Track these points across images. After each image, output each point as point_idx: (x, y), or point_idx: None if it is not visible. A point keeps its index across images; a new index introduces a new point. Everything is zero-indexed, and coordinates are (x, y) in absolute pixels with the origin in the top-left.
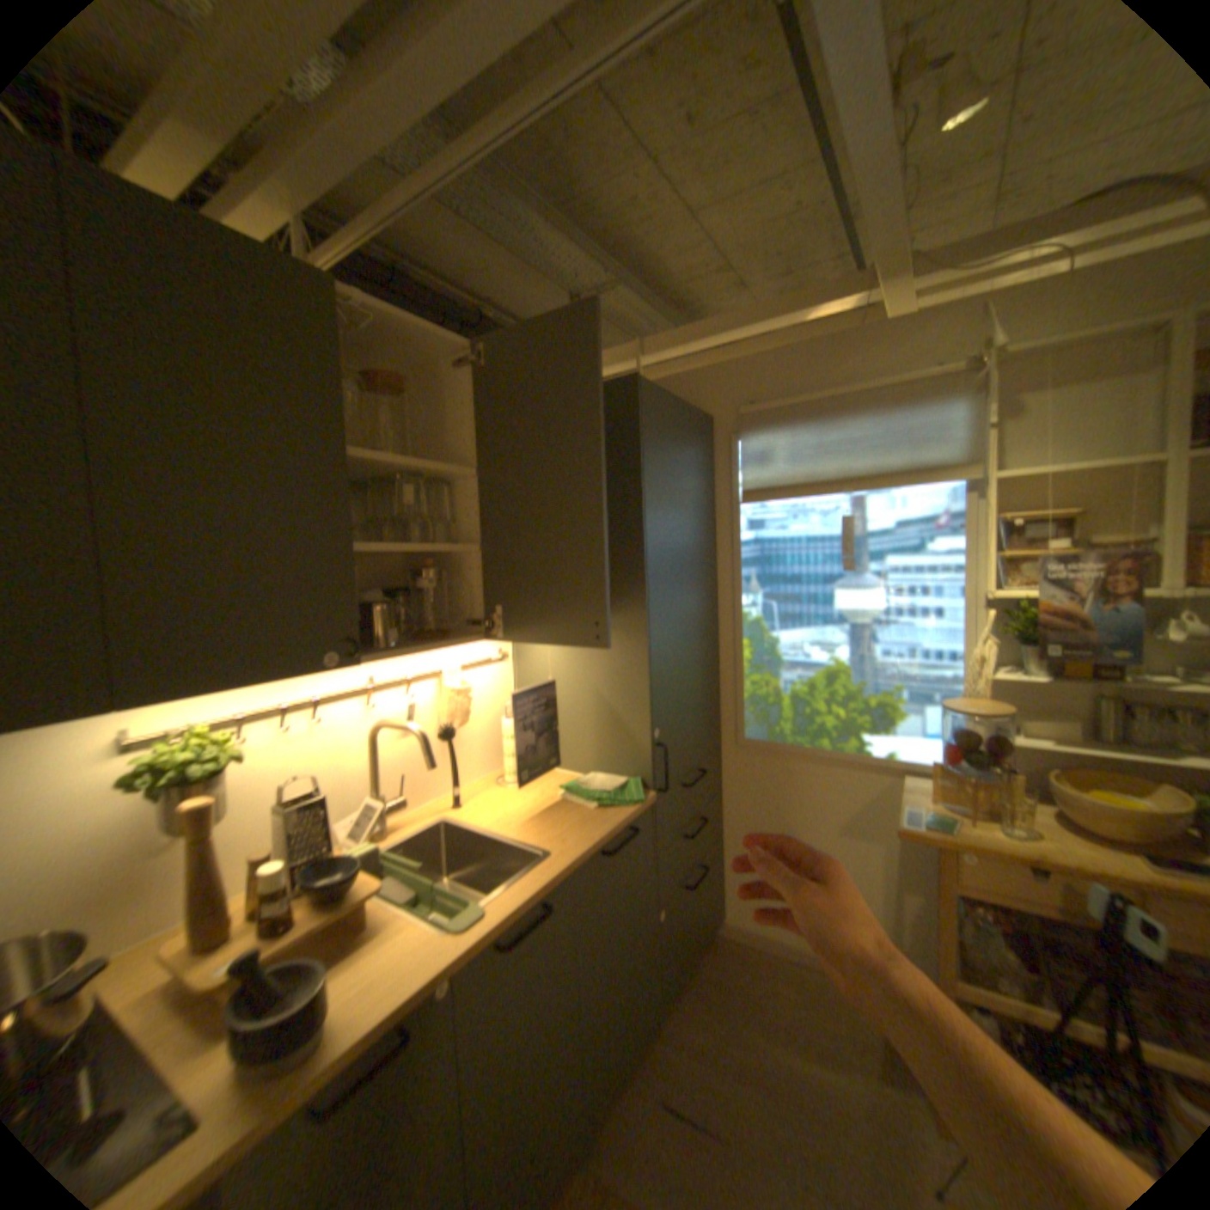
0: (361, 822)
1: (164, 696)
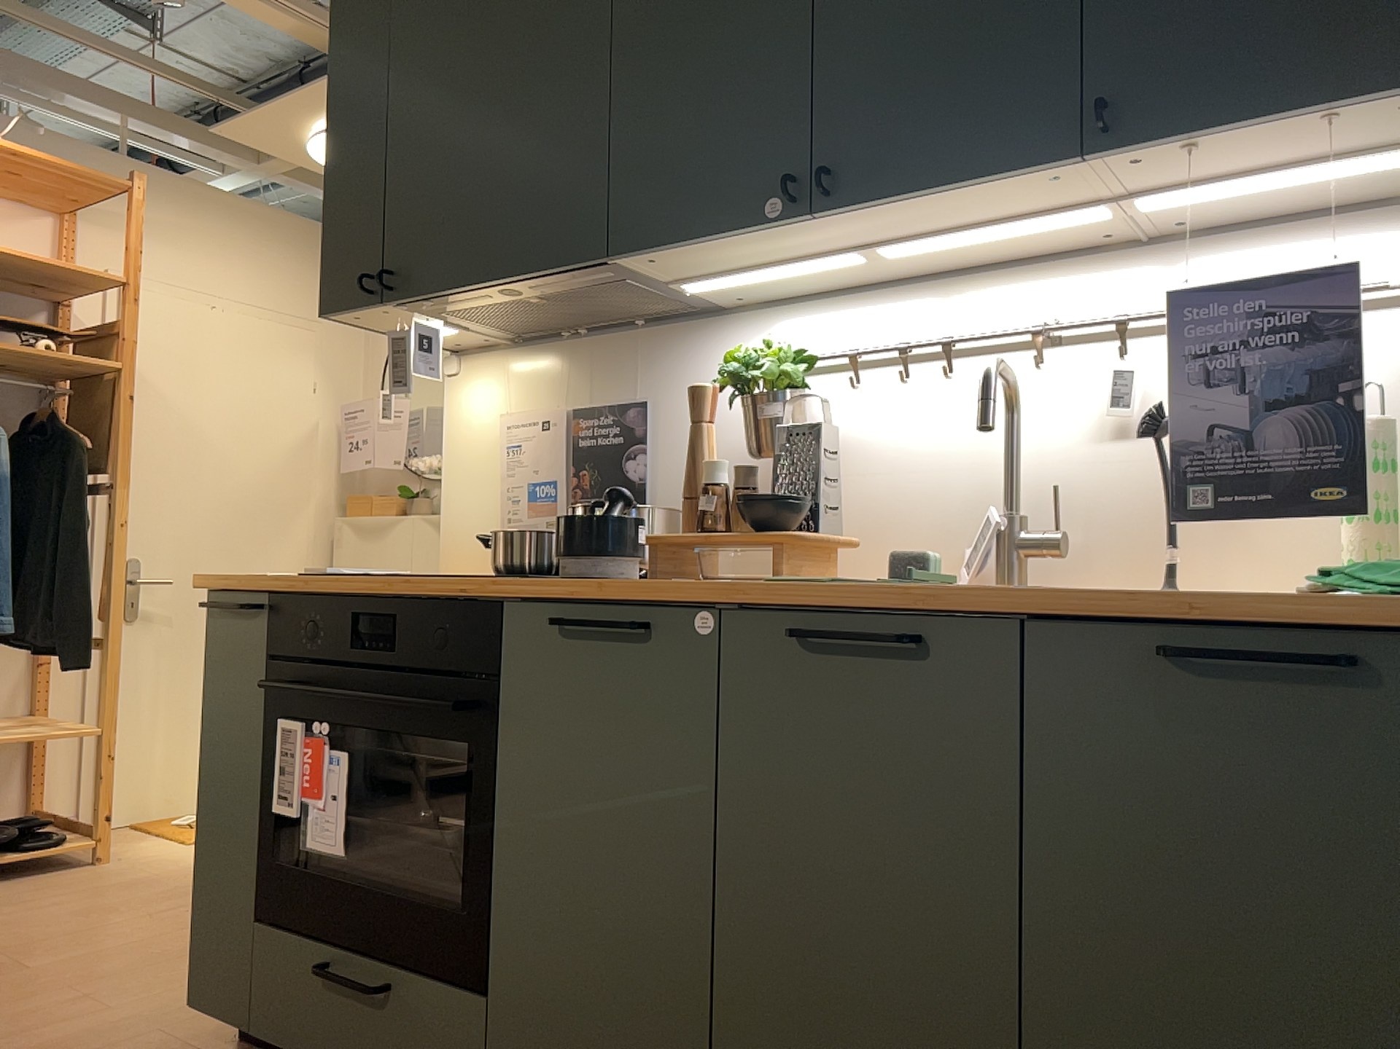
0: (980, 546)
1: (656, 256)
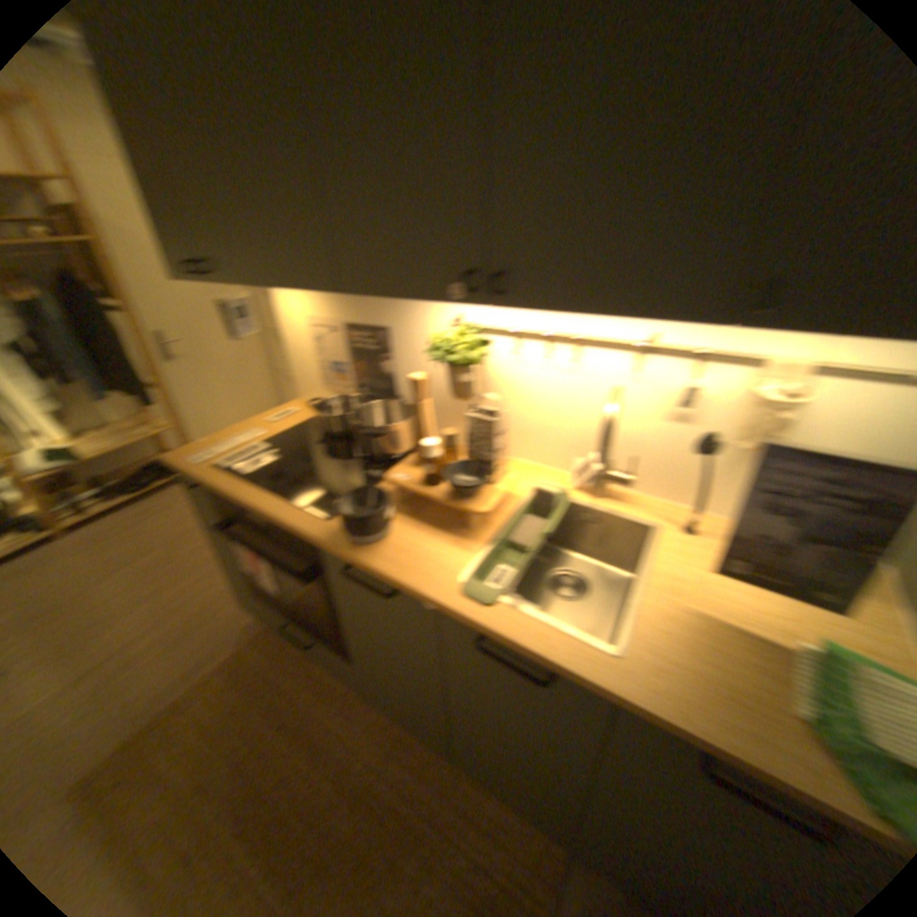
0: (581, 469)
1: (369, 292)
